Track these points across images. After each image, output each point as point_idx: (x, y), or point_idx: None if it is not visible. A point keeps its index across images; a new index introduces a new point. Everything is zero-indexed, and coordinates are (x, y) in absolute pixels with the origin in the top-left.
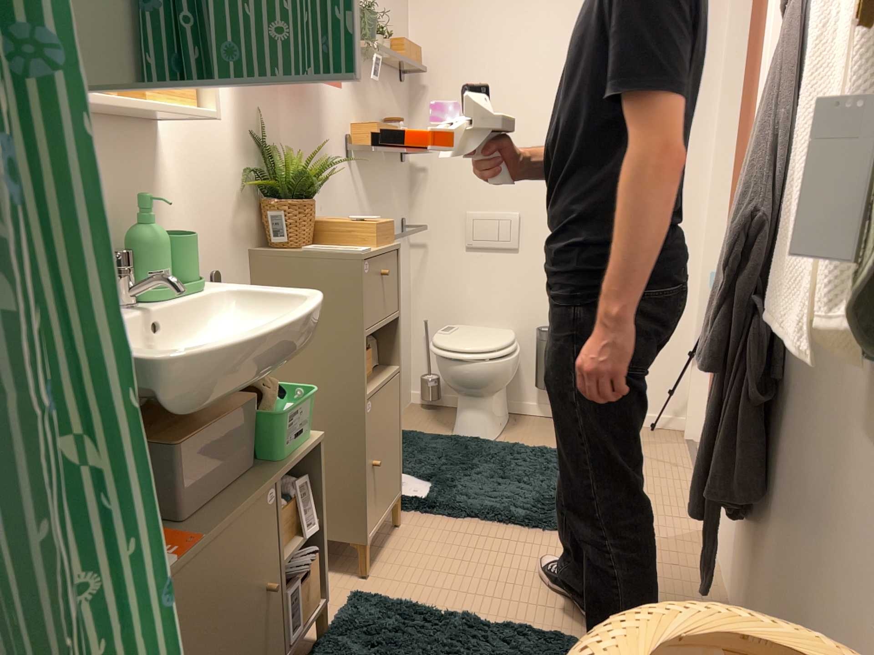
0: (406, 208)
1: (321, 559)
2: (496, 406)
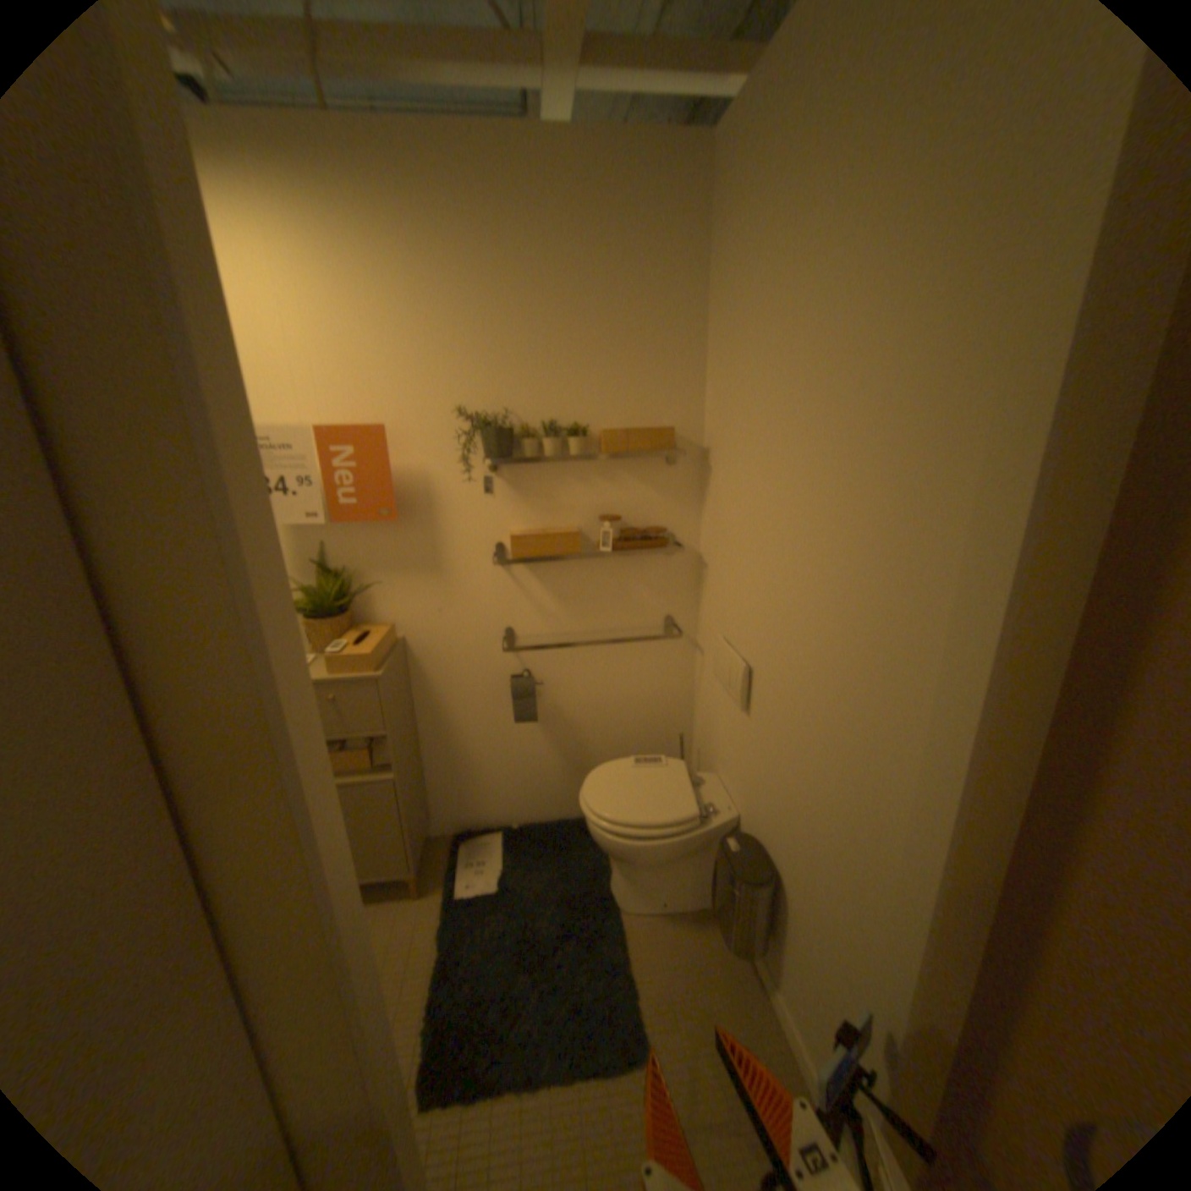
0: (676, 602)
1: None
2: (652, 879)
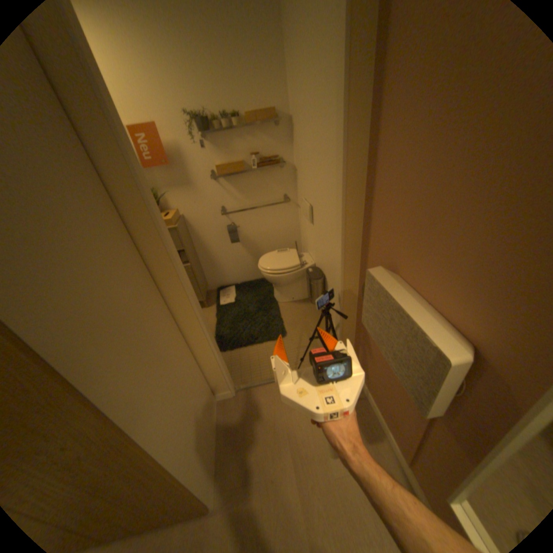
0: (287, 188)
1: None
2: (287, 290)
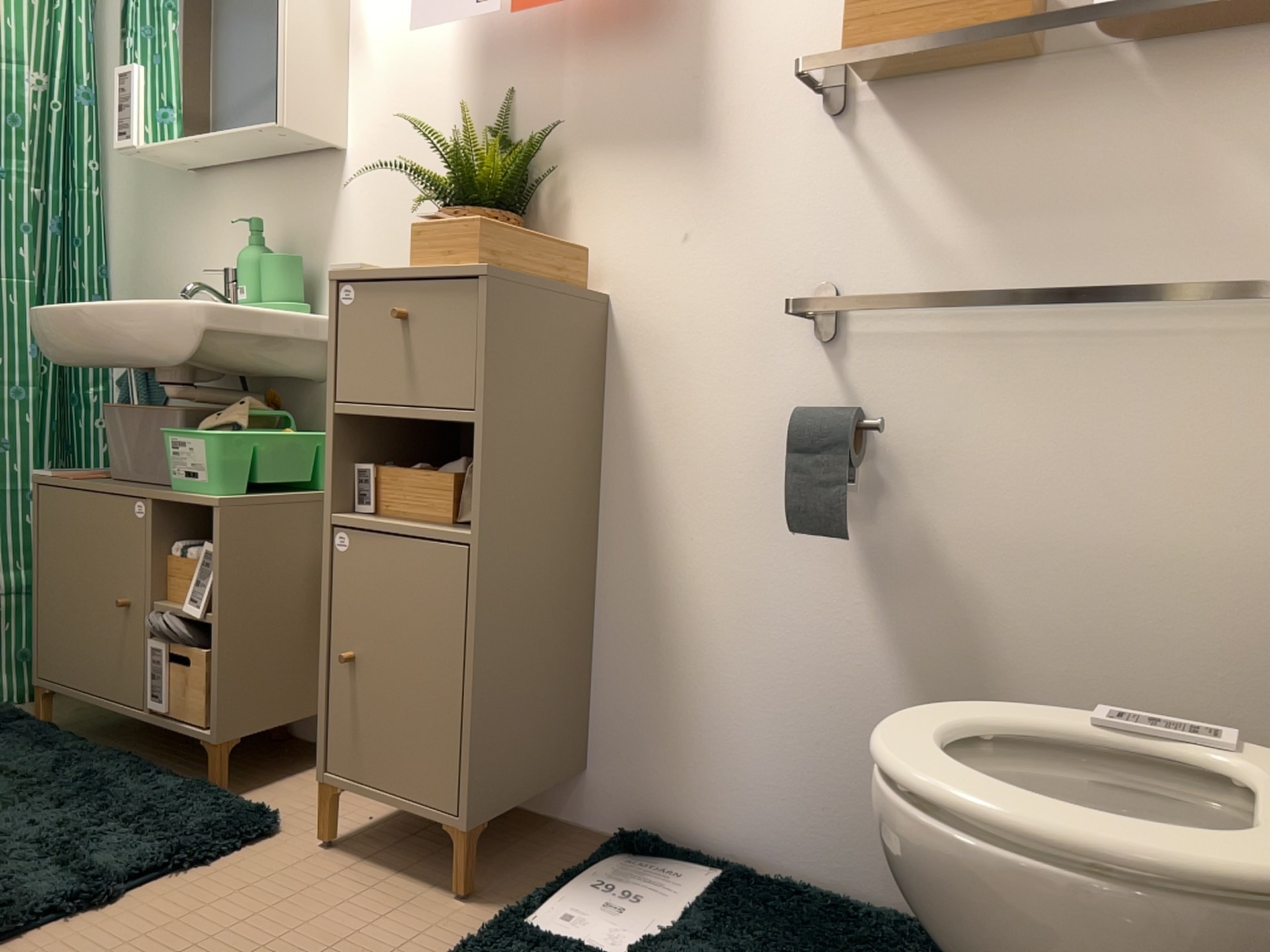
0: None
1: (207, 669)
2: None
